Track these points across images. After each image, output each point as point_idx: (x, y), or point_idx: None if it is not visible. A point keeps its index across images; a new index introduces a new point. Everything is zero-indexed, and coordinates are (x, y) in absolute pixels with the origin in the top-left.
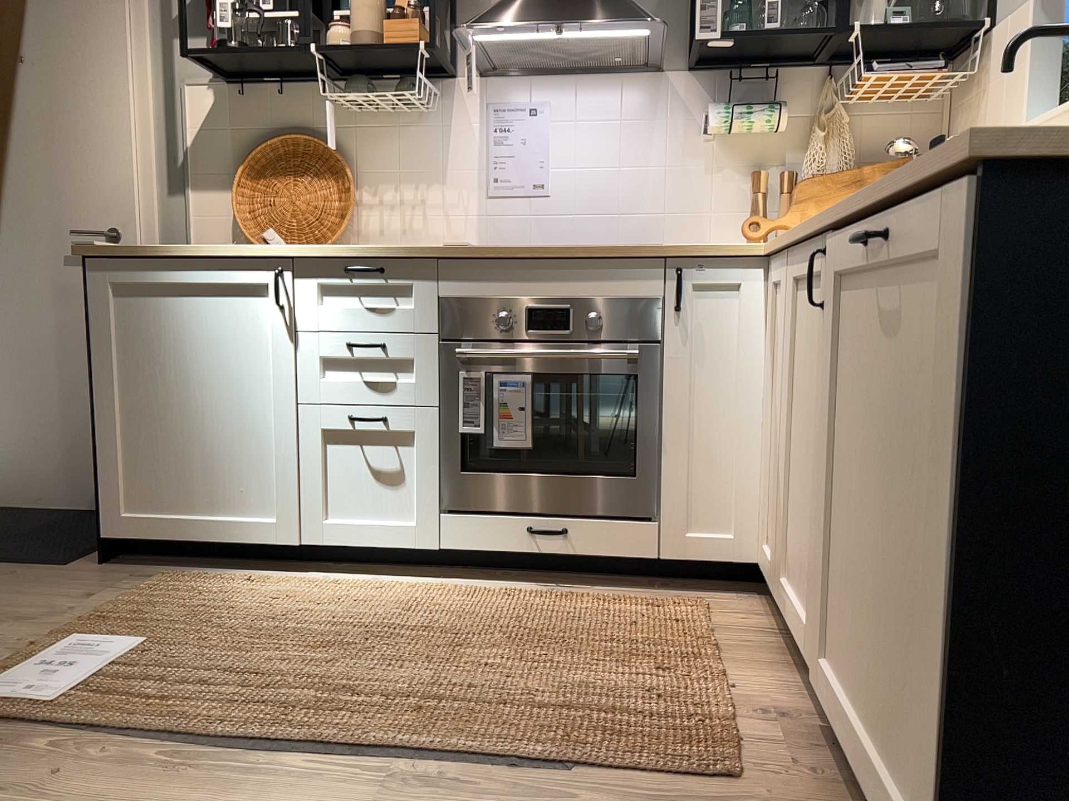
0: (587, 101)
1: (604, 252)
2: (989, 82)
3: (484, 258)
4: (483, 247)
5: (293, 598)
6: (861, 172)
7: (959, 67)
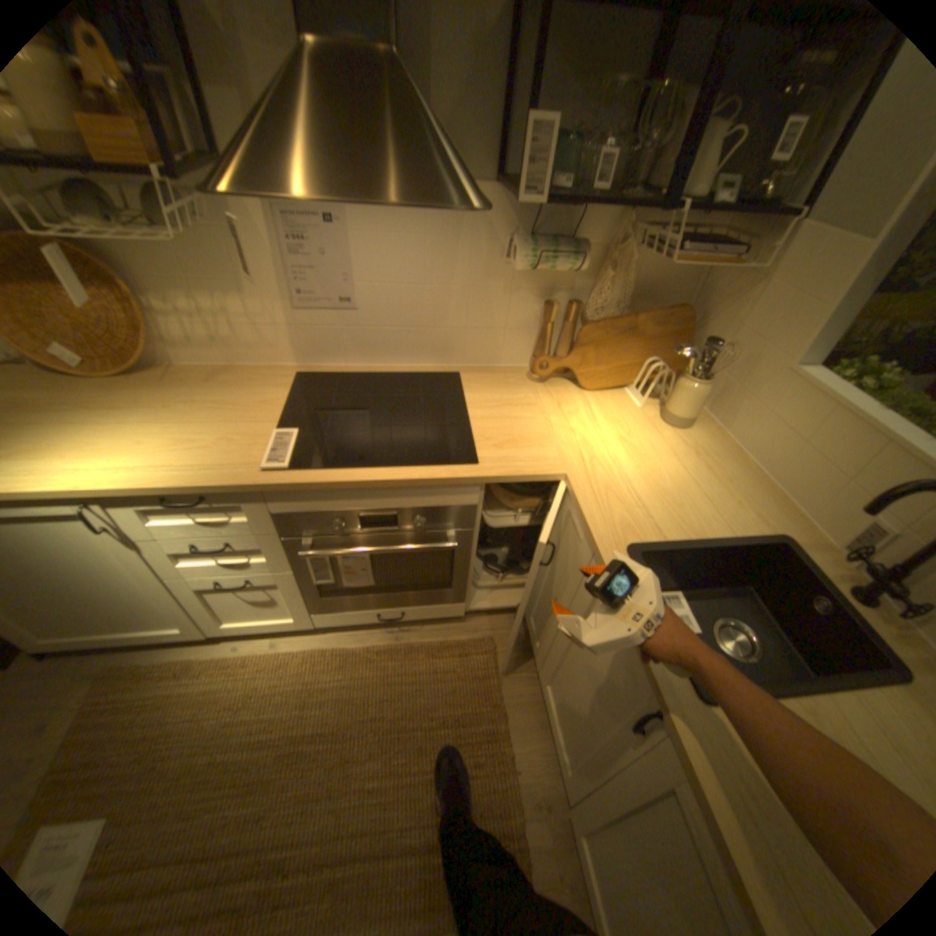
0: (390, 210)
1: (426, 483)
2: (779, 276)
3: (309, 489)
4: (306, 482)
5: (214, 702)
6: (638, 316)
7: (751, 219)
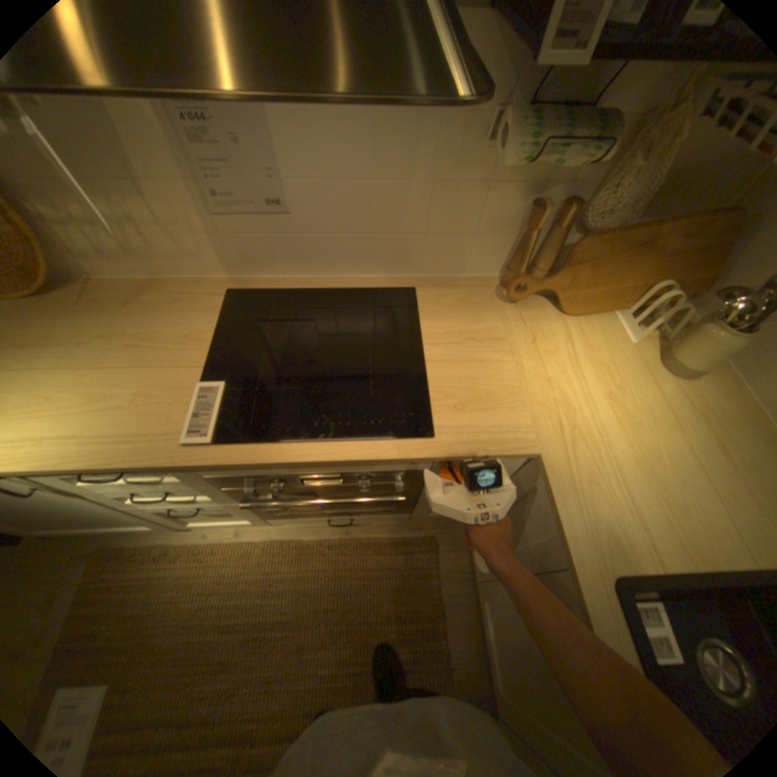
0: None
1: (371, 463)
2: None
3: (237, 466)
4: (232, 463)
5: (187, 587)
6: (664, 223)
7: None
